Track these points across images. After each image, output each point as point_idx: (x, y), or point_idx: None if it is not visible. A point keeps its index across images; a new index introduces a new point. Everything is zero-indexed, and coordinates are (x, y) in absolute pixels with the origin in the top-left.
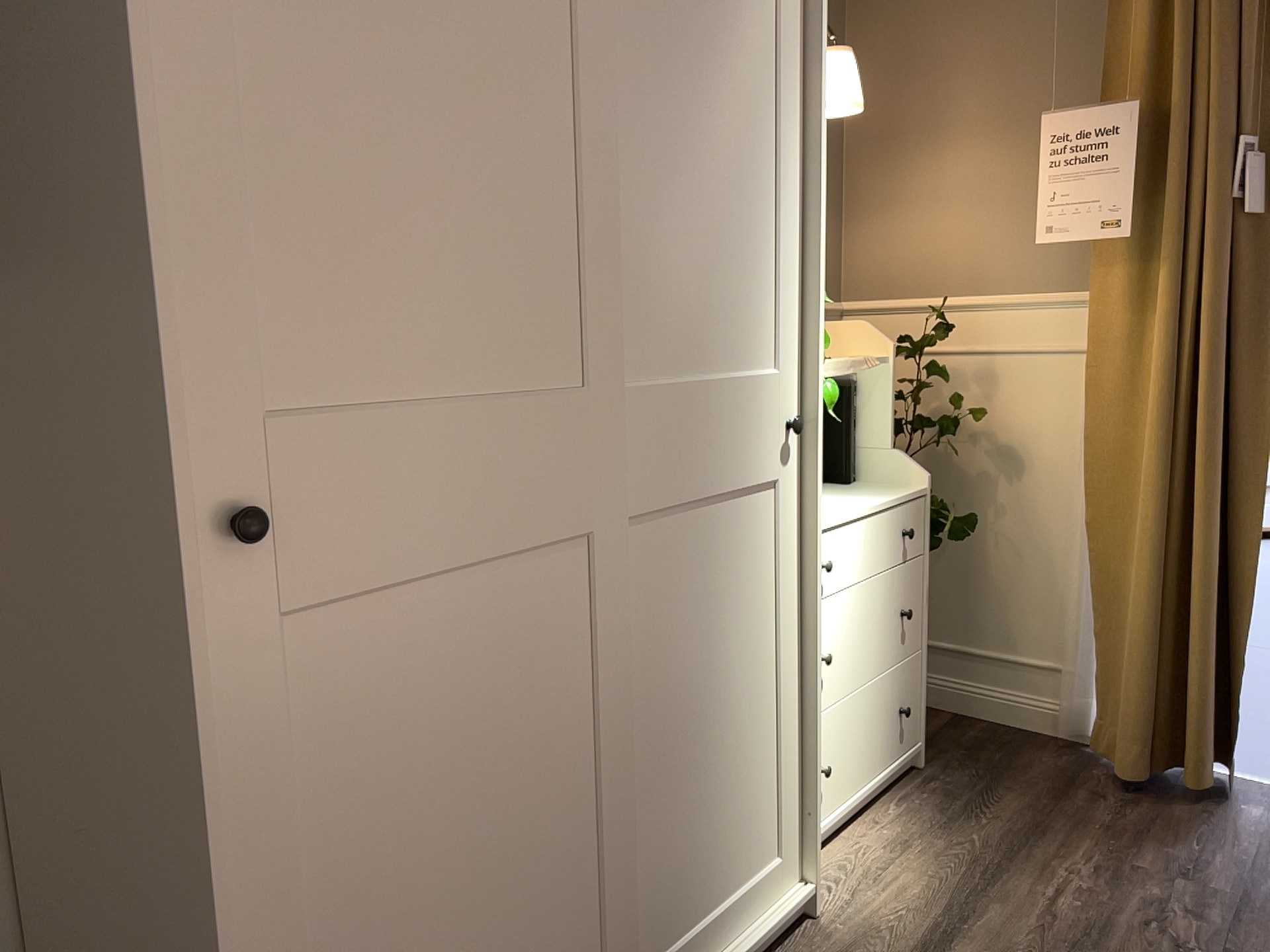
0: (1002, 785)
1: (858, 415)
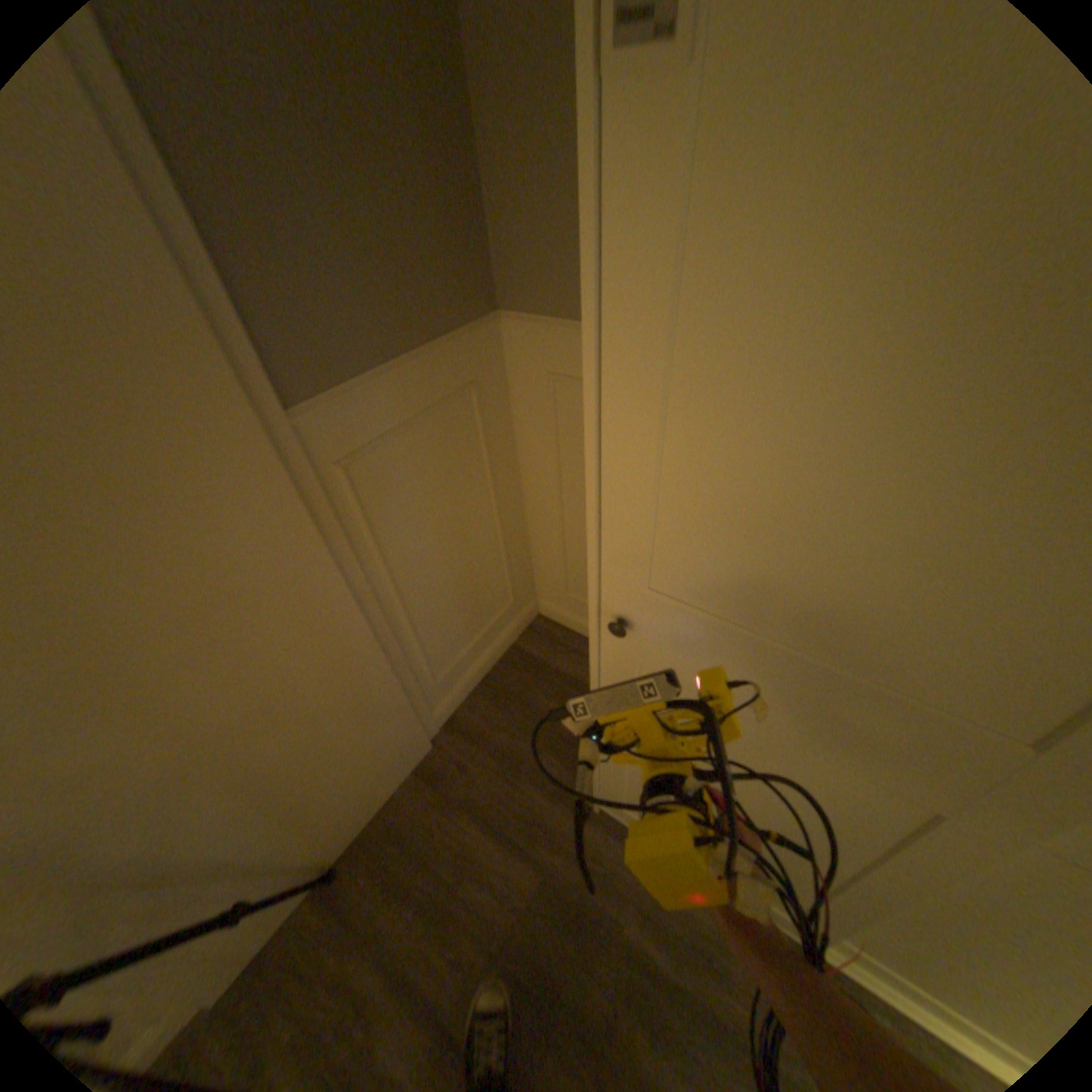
0: None
1: None
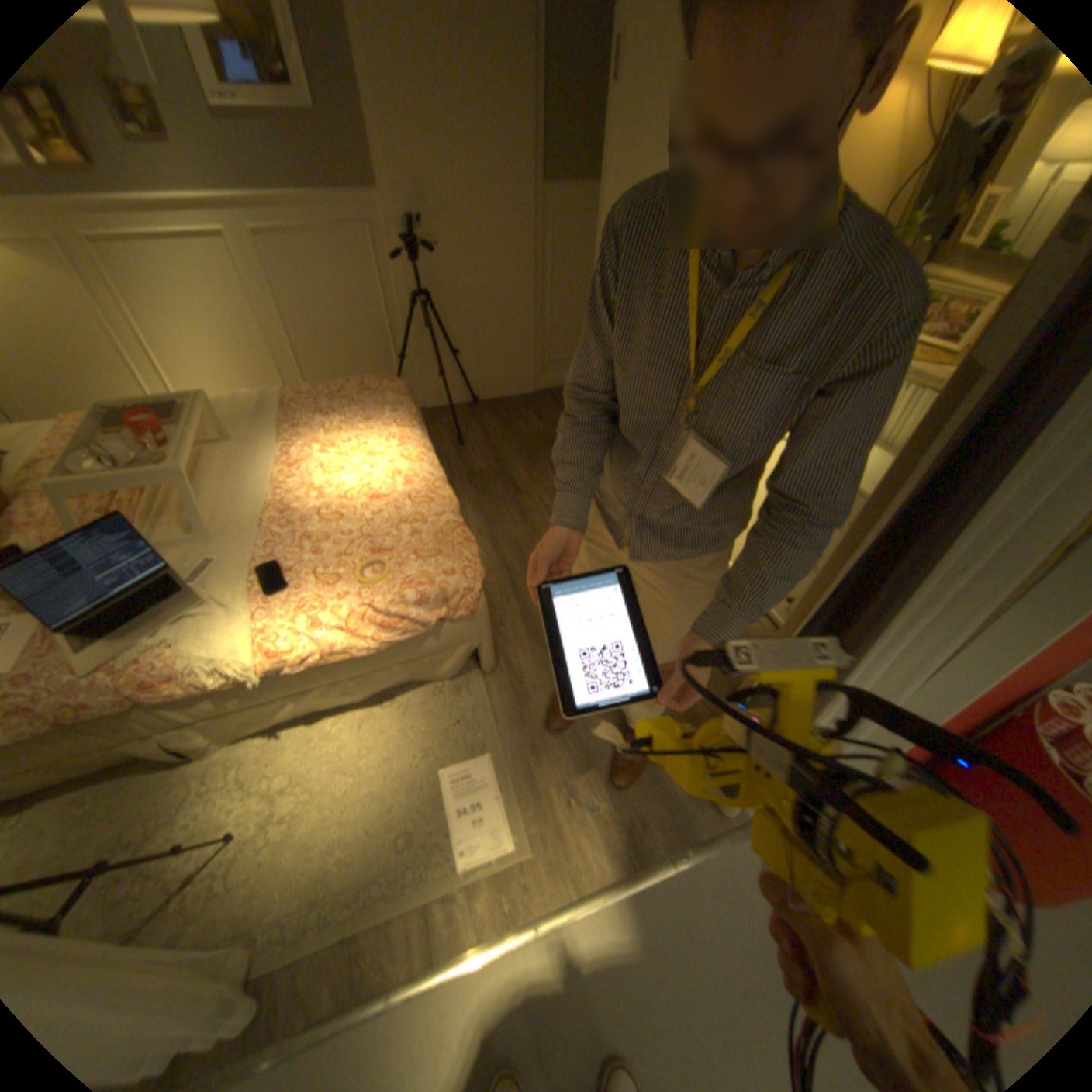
0: None
1: None
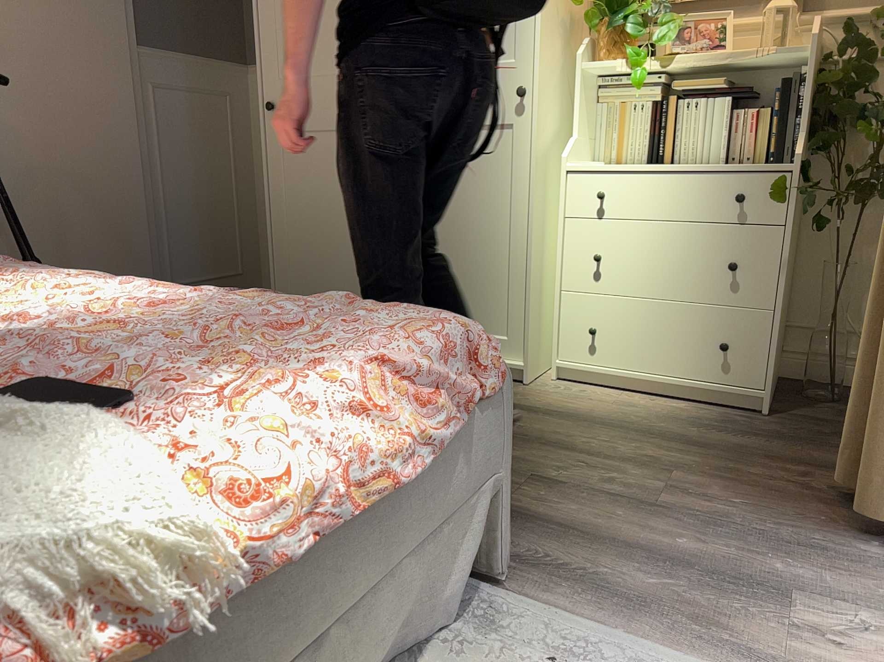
0: (775, 442)
1: (800, 104)
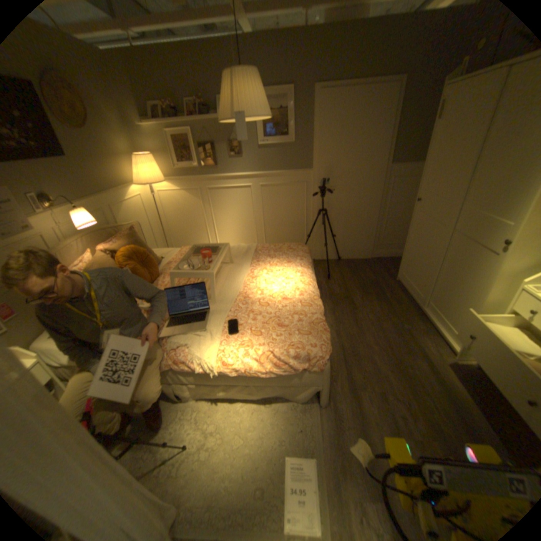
0: None
1: None
